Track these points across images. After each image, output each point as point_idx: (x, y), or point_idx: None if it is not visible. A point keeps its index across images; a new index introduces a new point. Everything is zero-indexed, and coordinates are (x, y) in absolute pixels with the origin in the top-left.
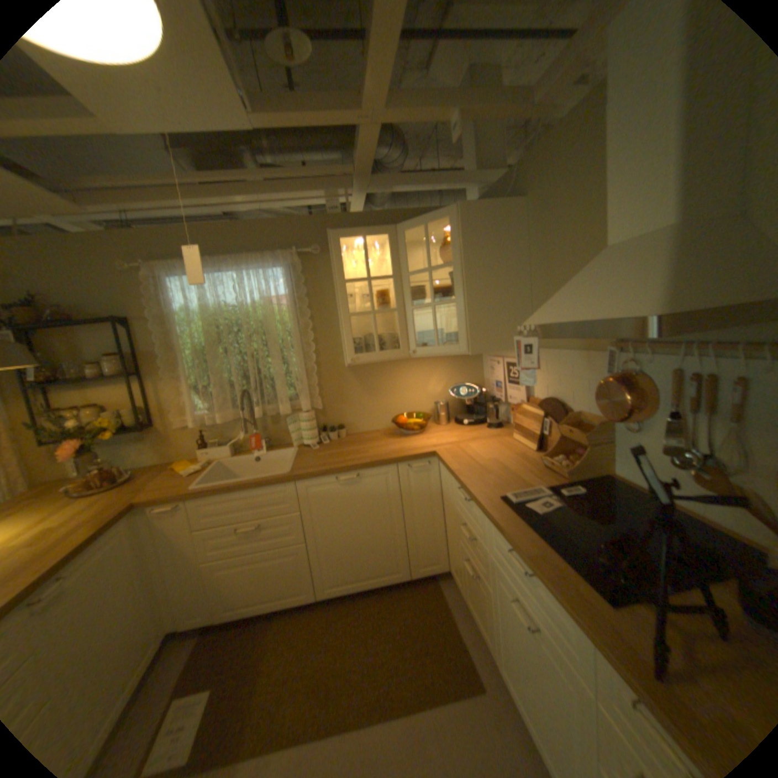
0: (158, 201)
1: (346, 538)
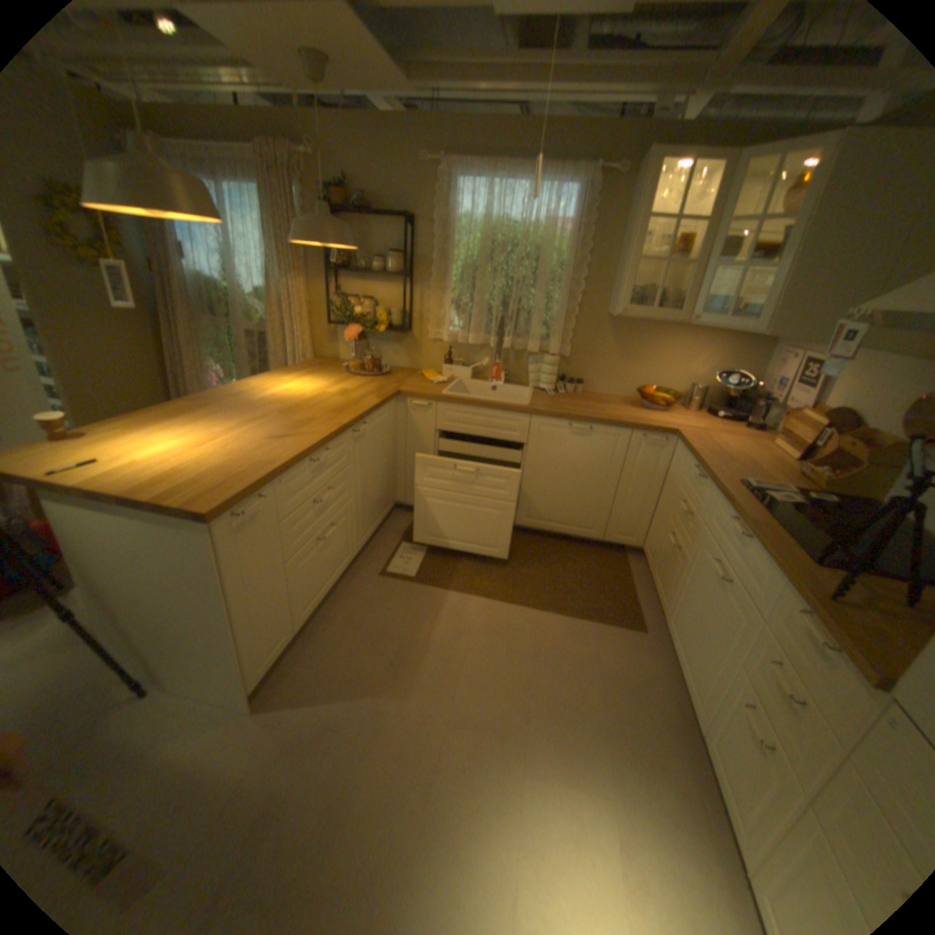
0: (475, 82)
1: (557, 482)
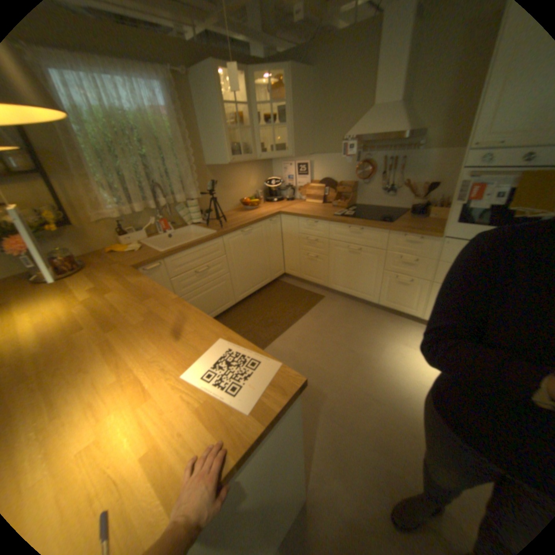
0: None
1: (246, 266)
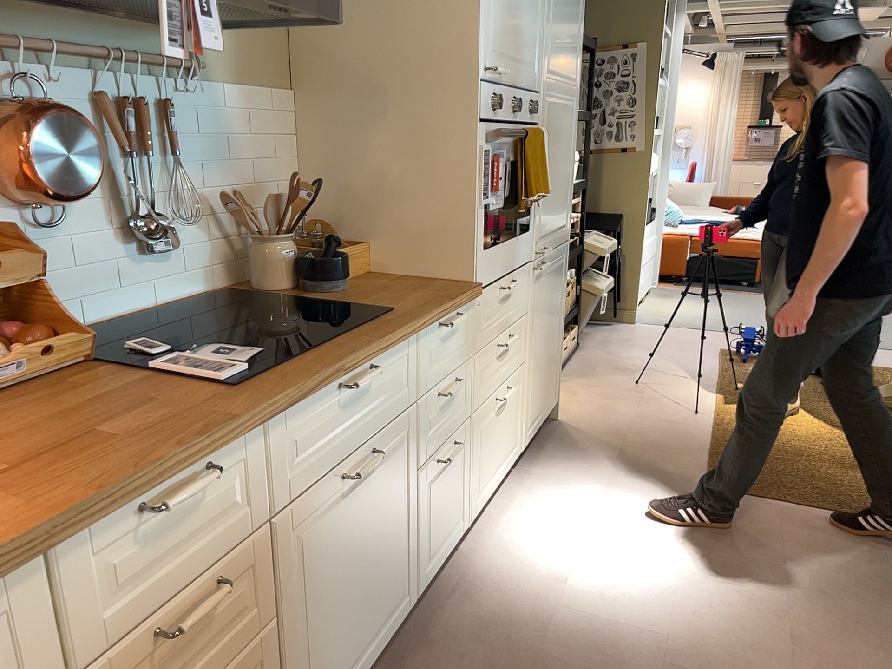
0: None
1: None
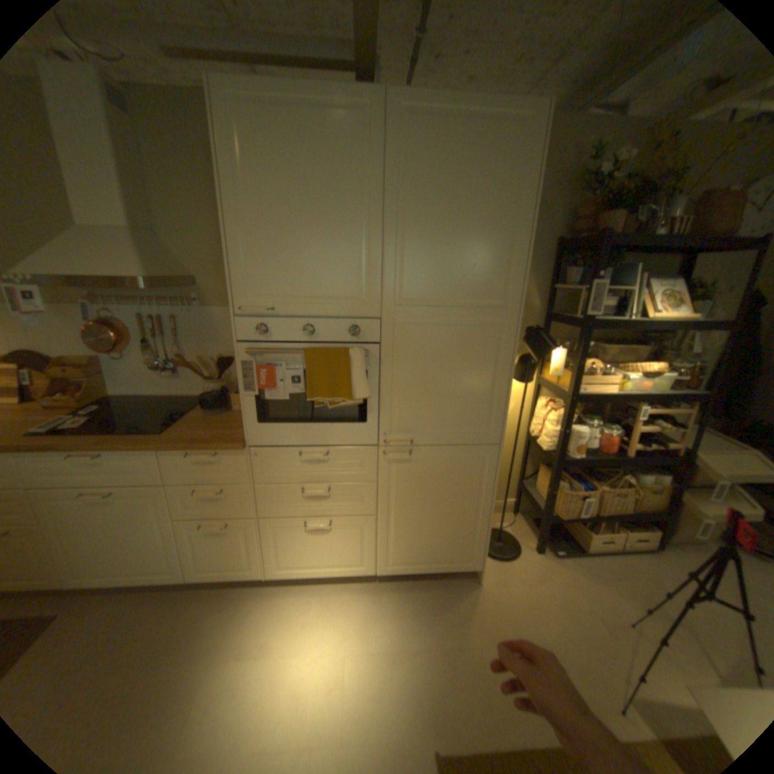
0: None
1: None
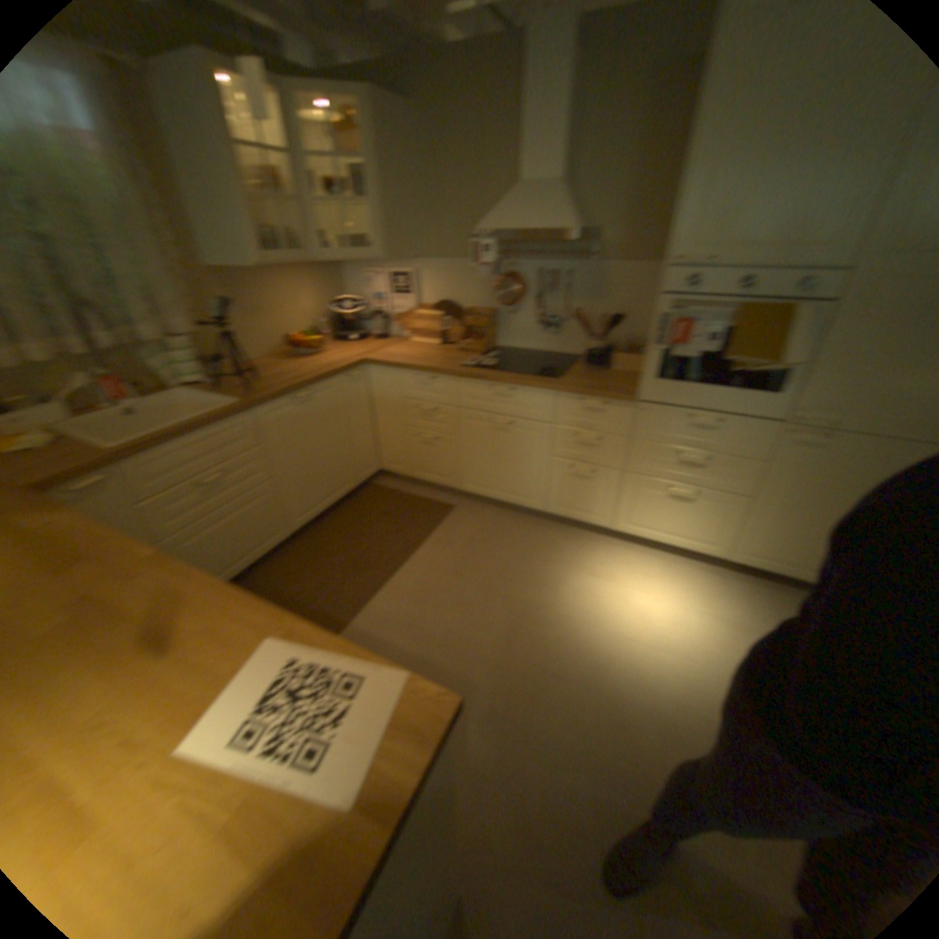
0: None
1: (312, 461)
